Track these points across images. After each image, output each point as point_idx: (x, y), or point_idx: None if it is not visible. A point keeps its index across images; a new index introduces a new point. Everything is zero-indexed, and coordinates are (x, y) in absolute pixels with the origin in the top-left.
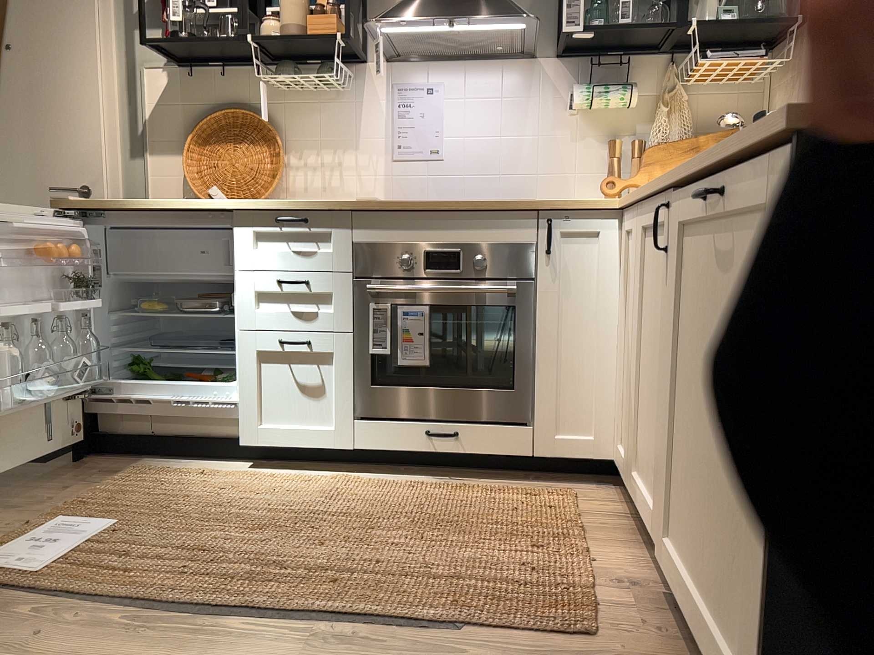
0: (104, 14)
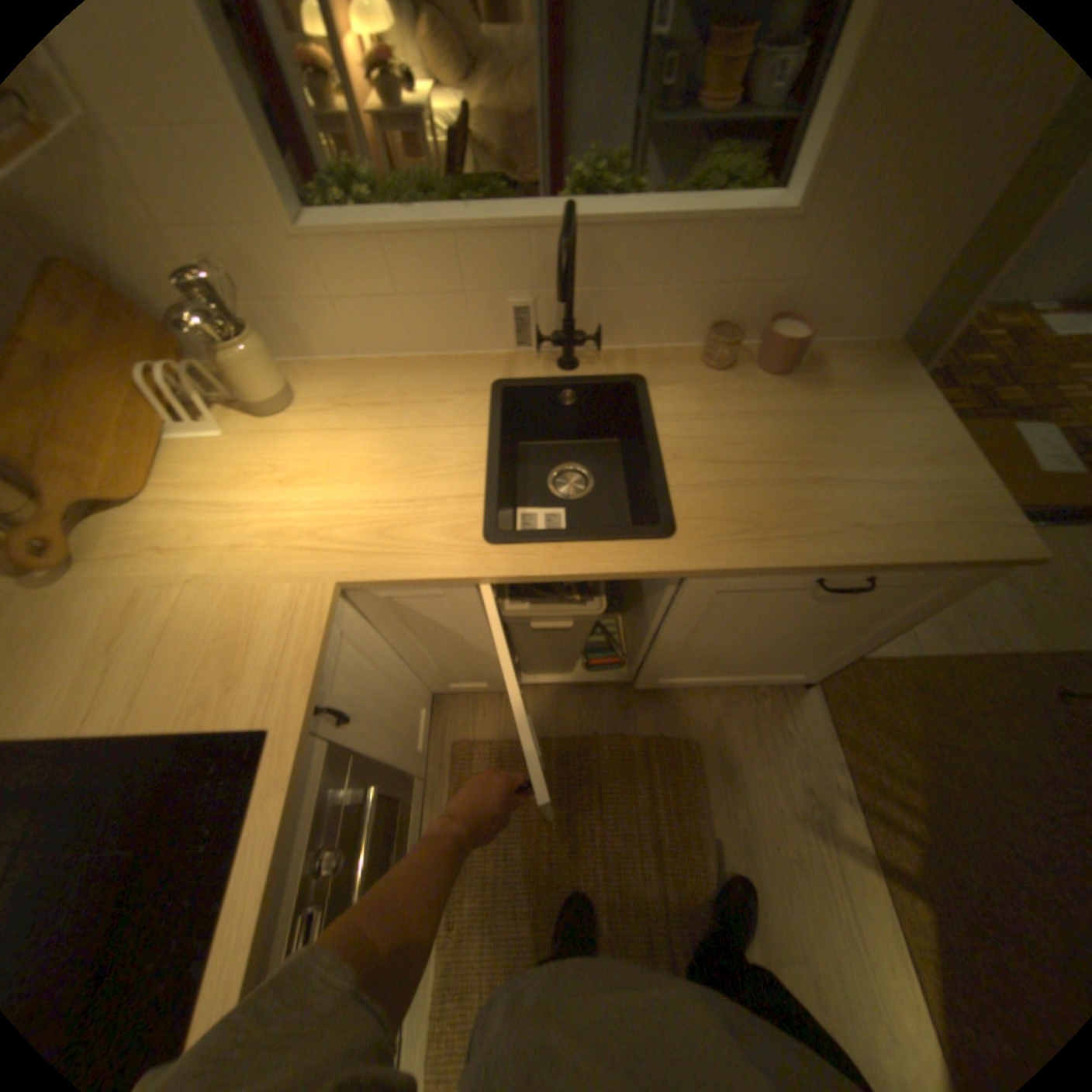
0: None
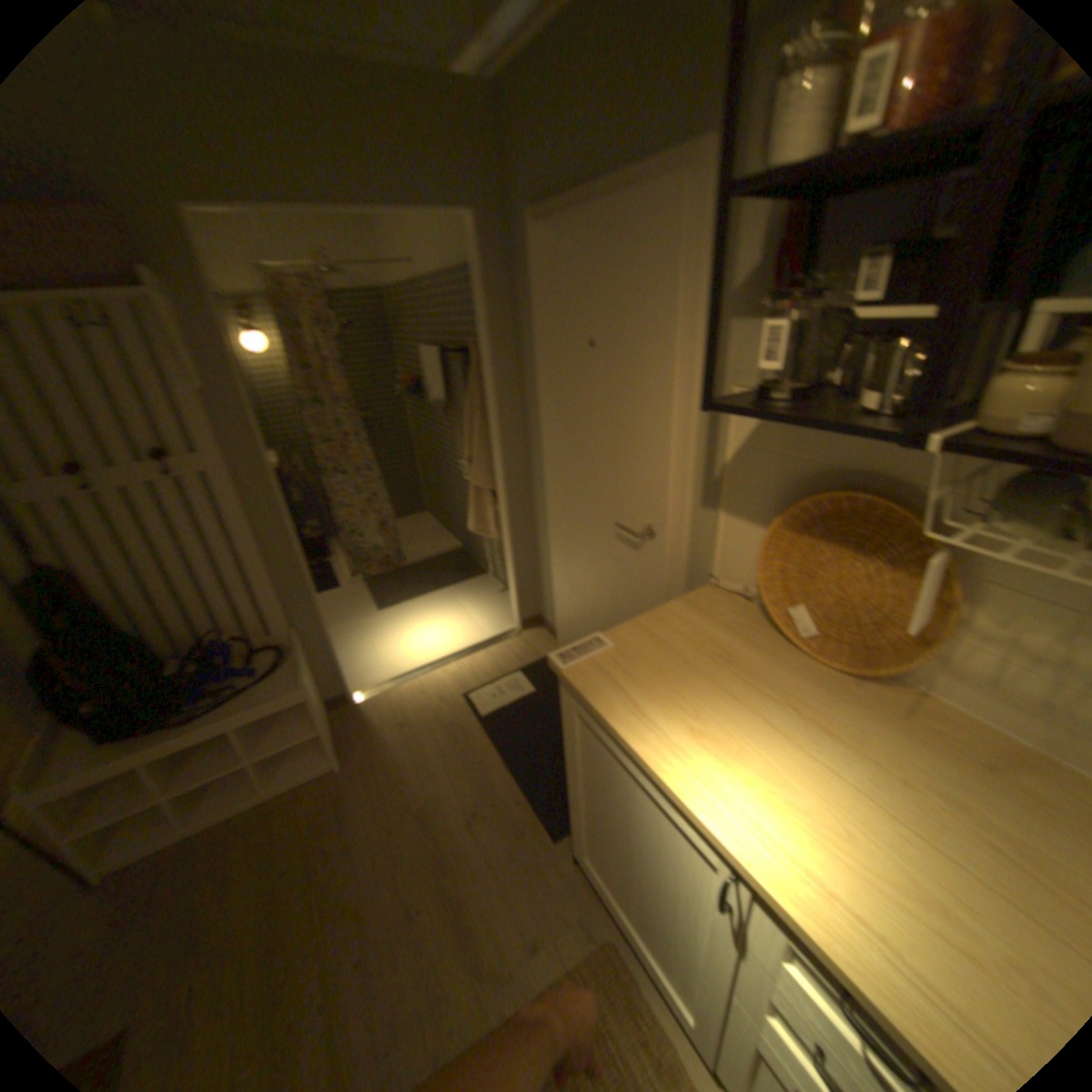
0: (693, 291)
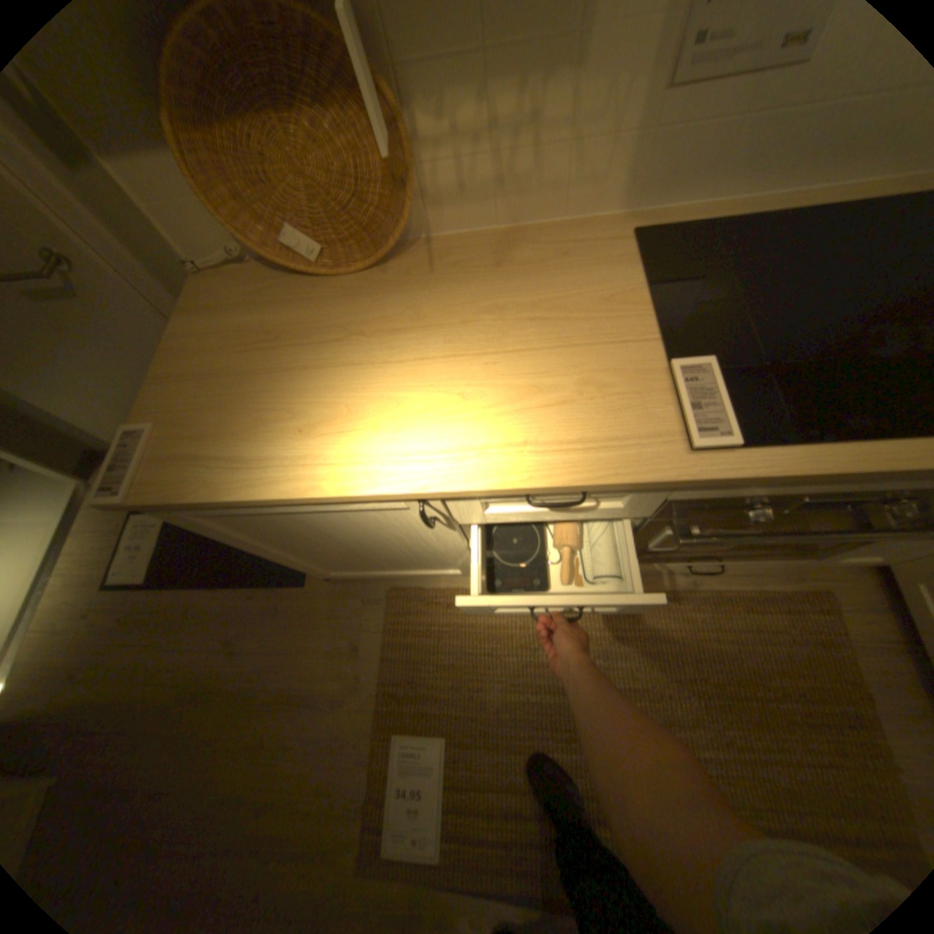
0: None
